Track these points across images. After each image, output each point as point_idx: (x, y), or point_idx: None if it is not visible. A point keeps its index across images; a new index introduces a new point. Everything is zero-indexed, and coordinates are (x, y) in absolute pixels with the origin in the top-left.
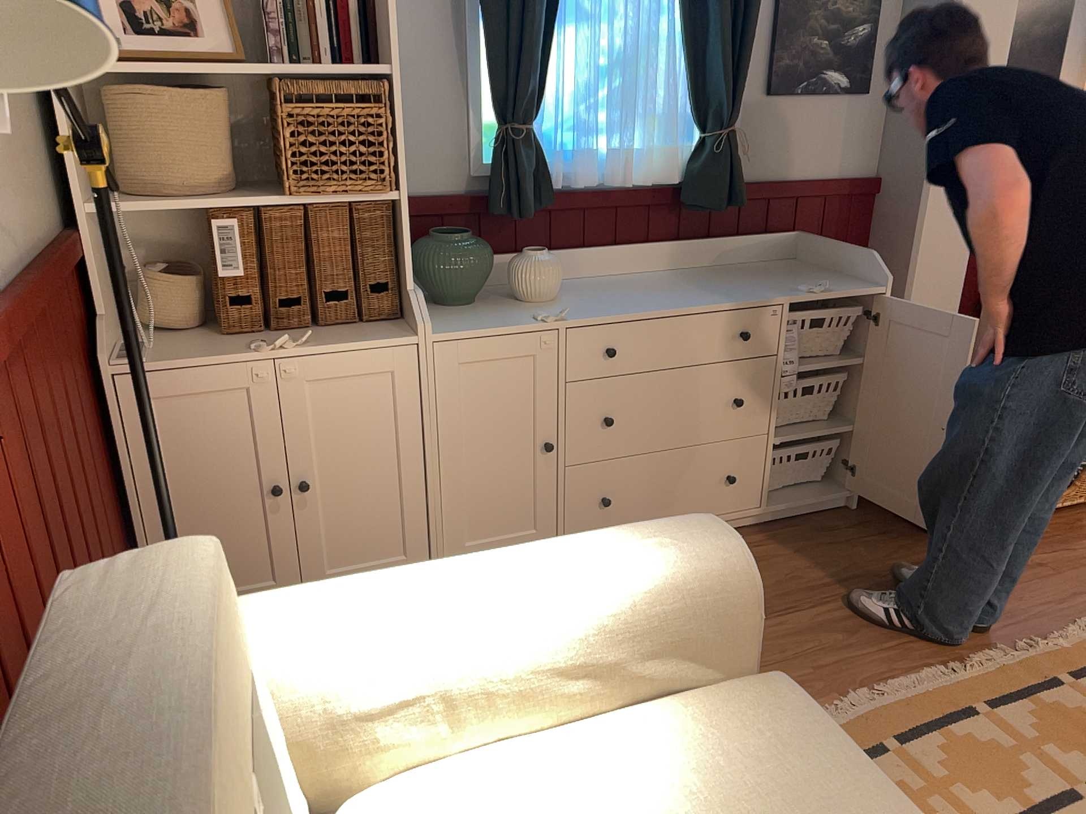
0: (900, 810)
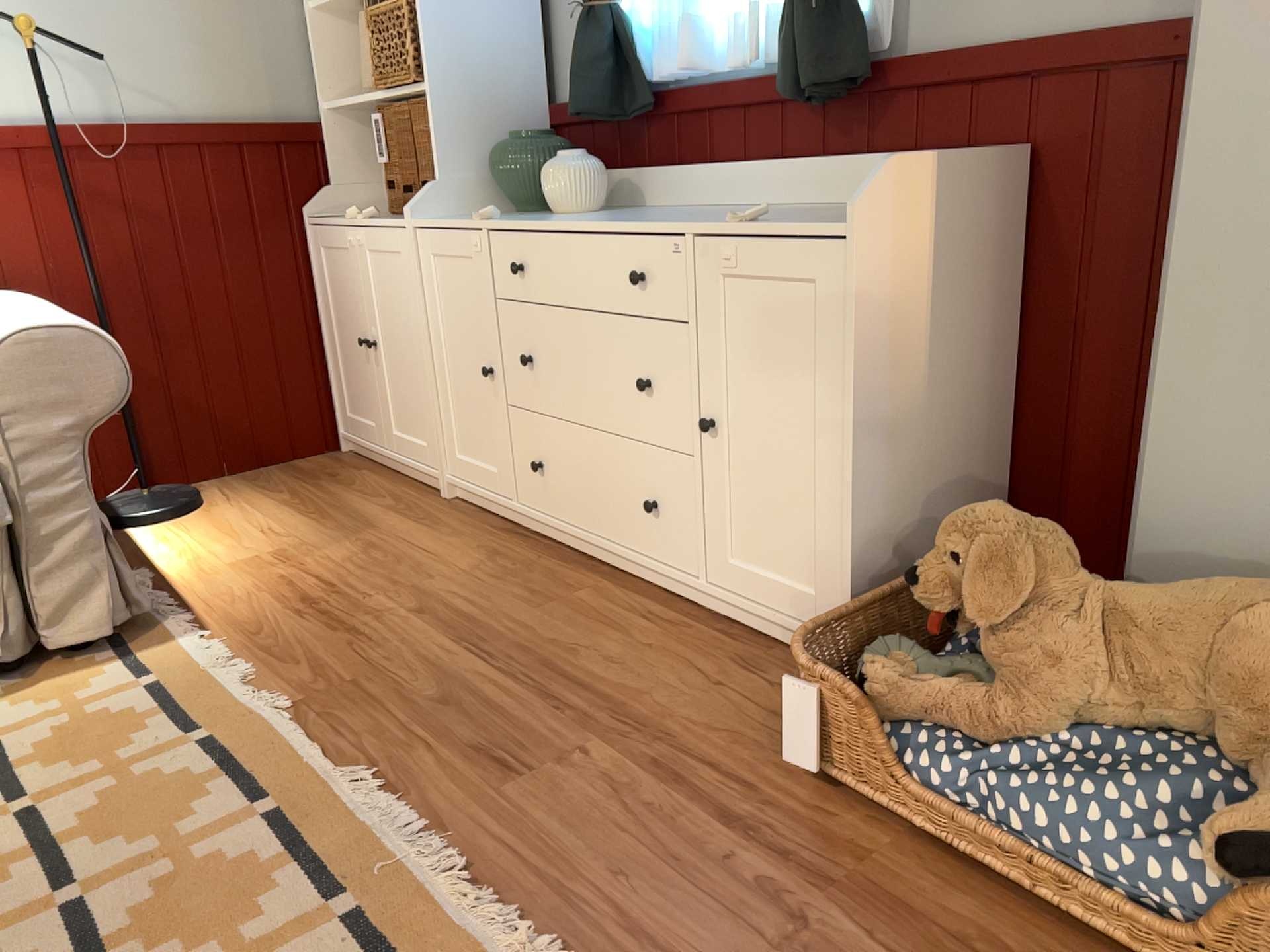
0: None
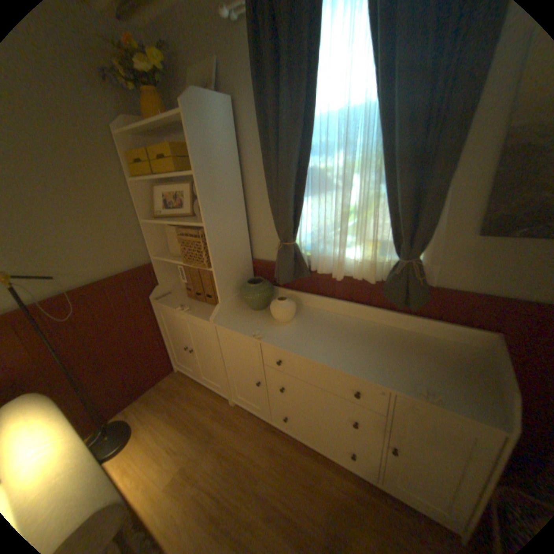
0: None
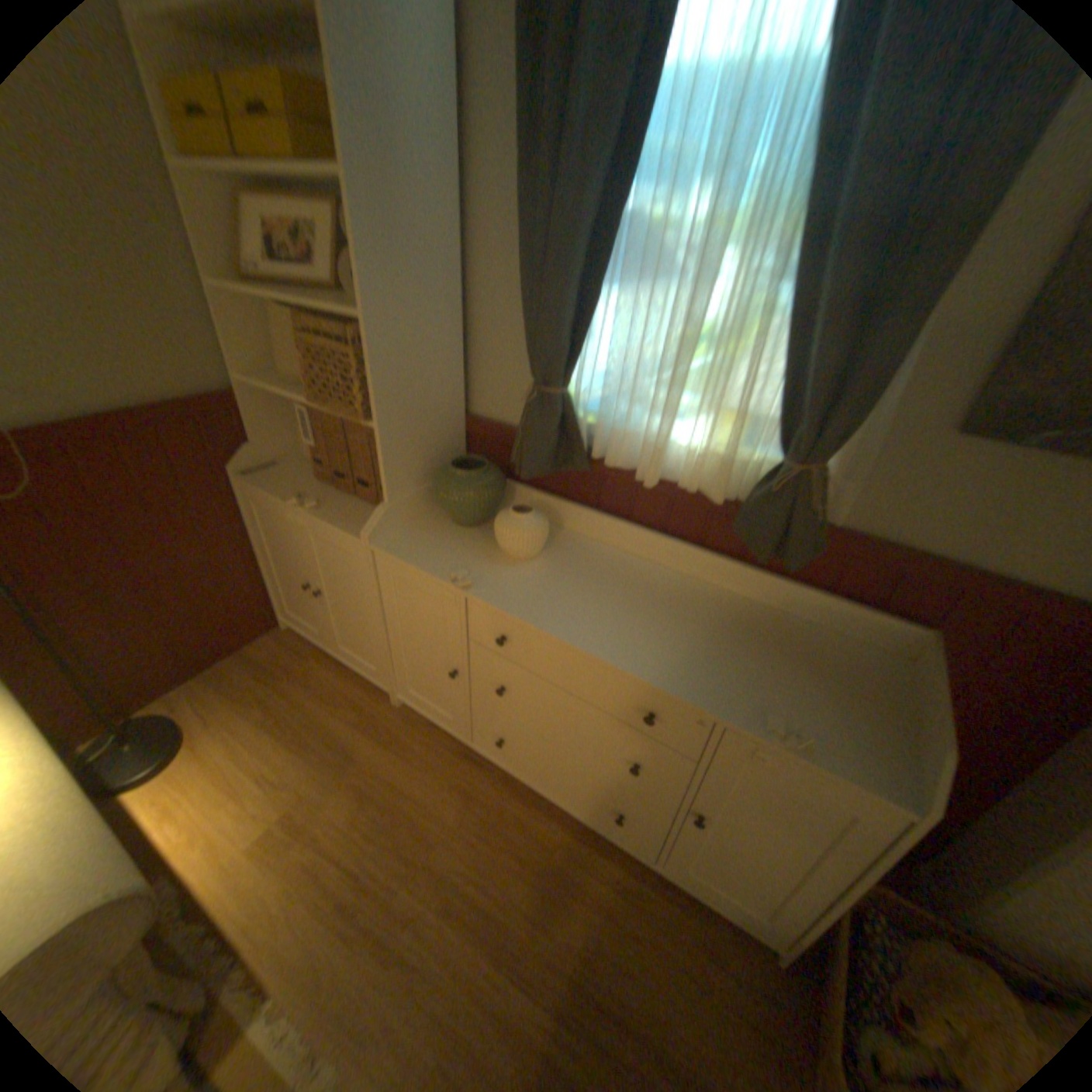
0: None
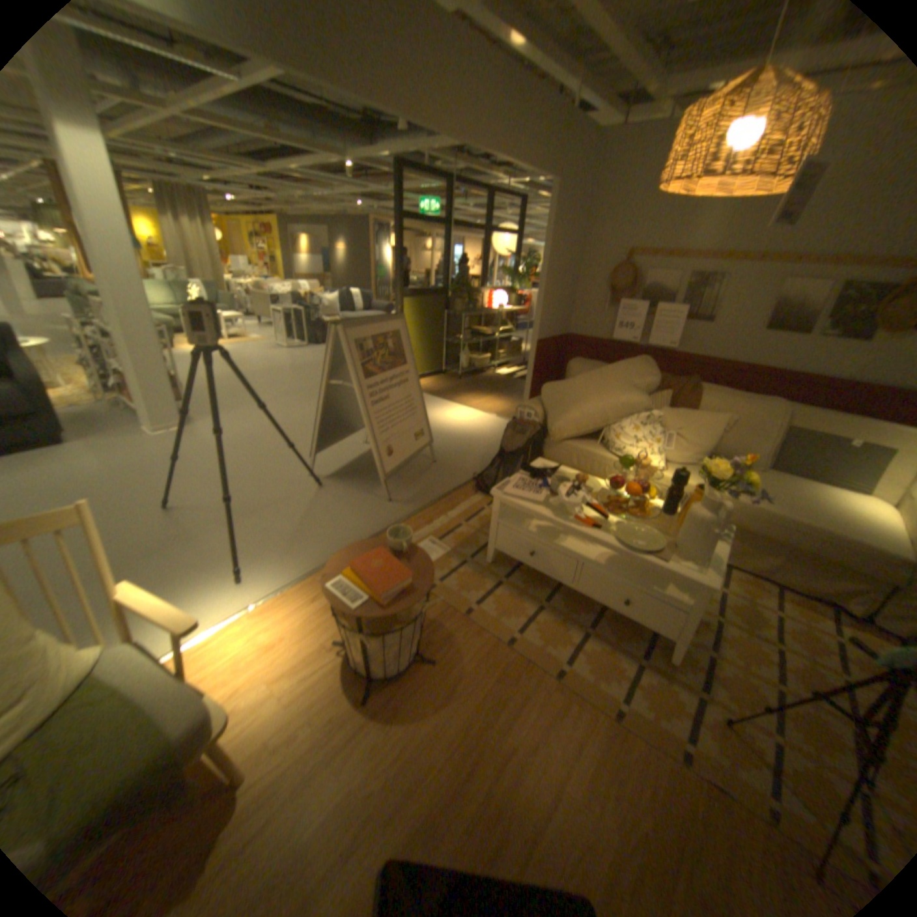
0: (836, 533)
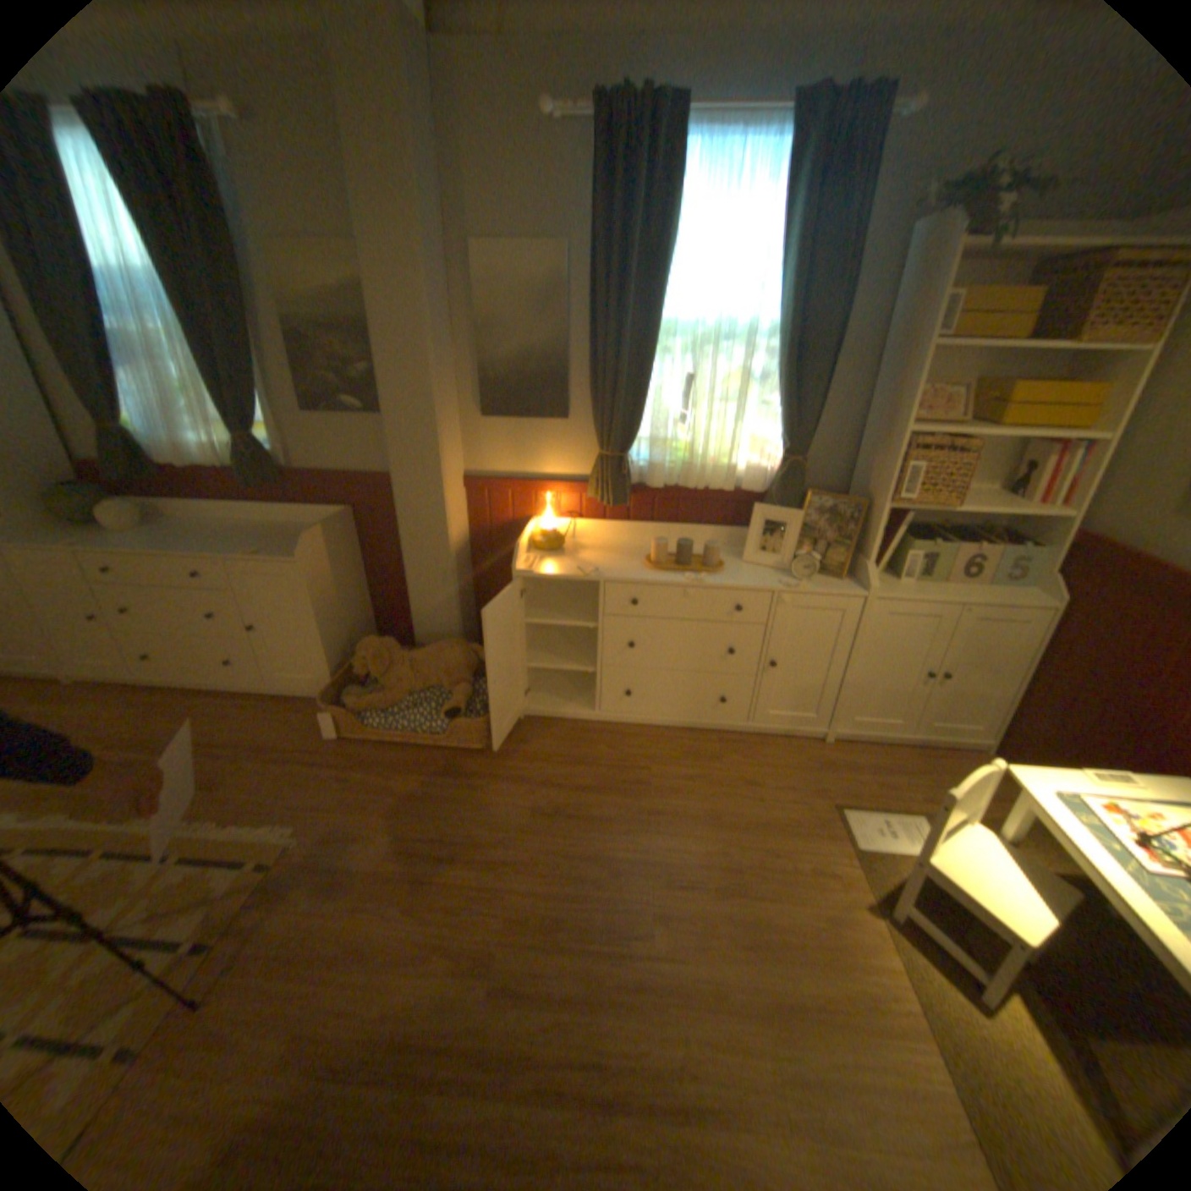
0: None
